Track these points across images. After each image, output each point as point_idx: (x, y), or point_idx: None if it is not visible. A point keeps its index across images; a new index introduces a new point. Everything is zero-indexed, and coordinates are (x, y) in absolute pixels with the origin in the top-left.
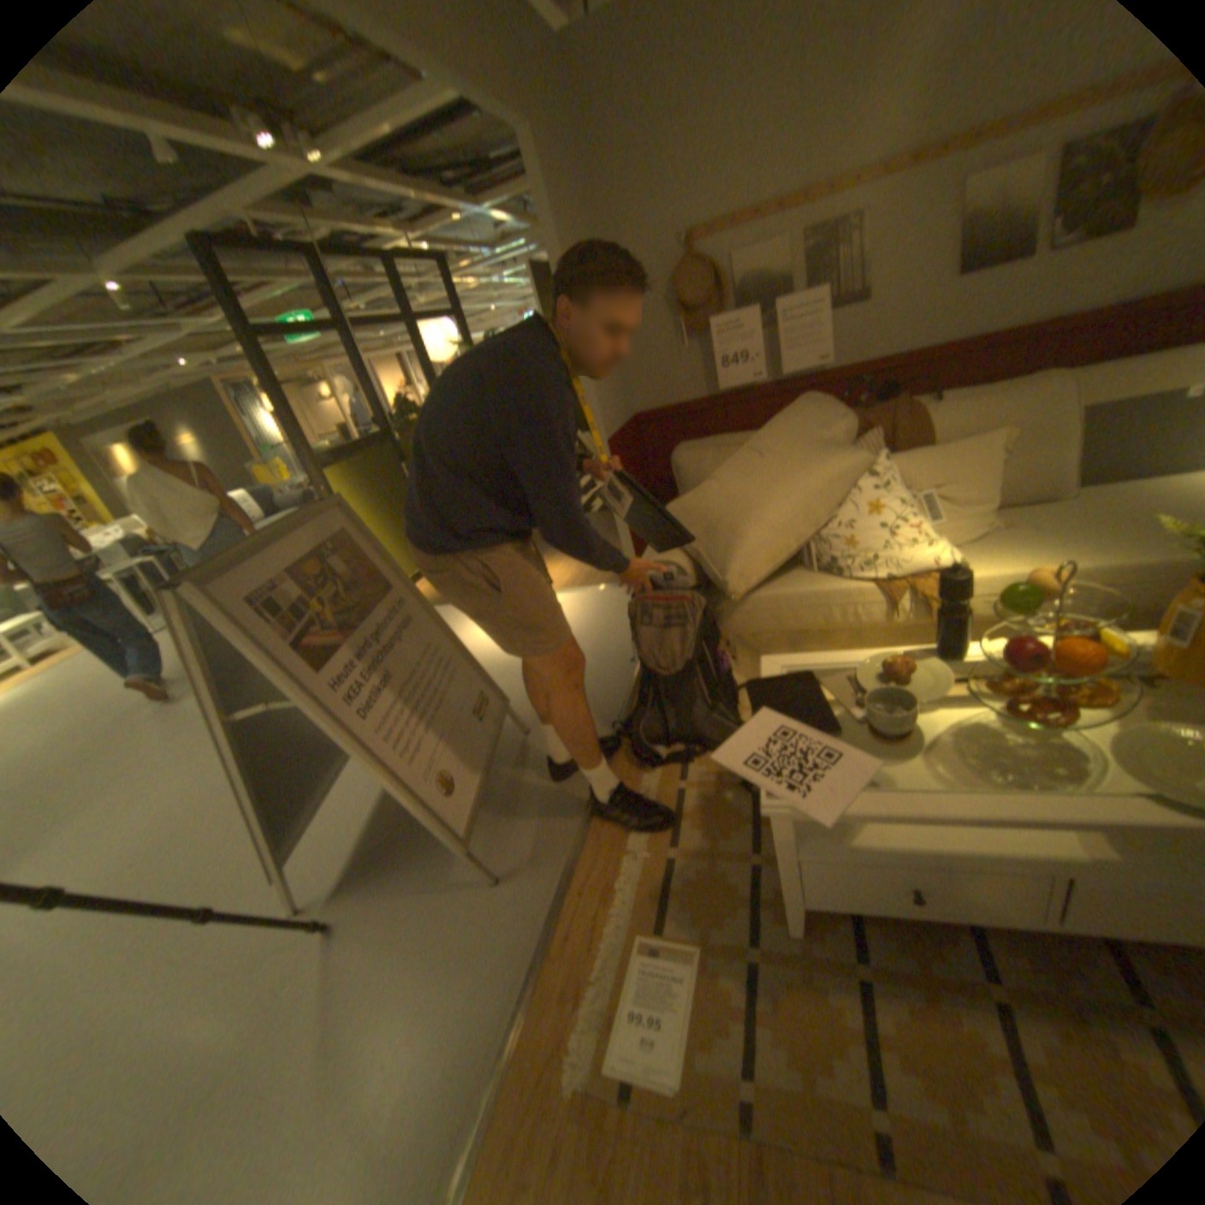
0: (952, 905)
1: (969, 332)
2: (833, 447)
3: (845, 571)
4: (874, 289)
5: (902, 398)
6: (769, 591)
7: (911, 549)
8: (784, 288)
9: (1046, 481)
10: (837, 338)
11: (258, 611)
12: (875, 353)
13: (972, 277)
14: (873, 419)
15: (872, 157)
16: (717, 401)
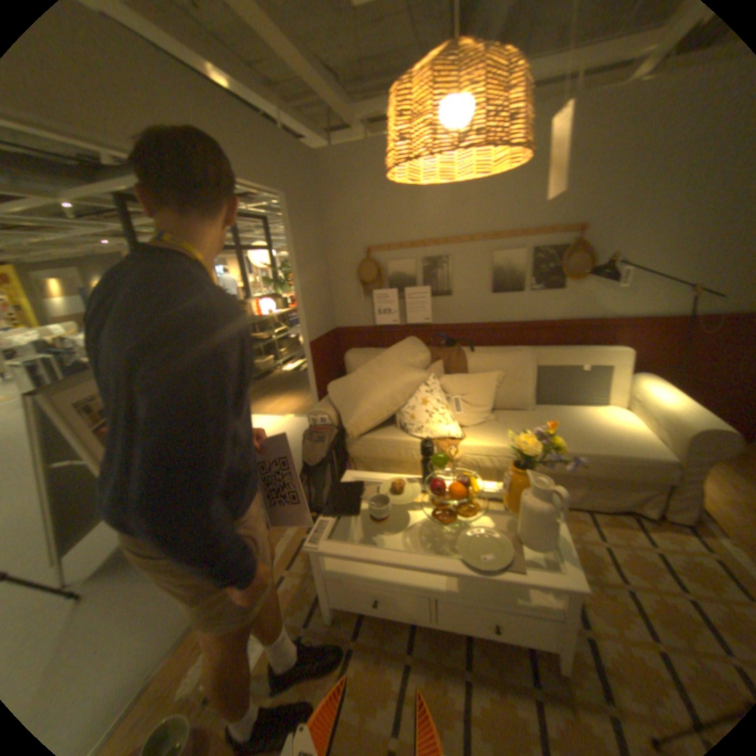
0: (391, 610)
1: (496, 319)
2: (420, 366)
3: (408, 432)
4: (453, 292)
5: (455, 348)
6: (372, 436)
7: (437, 426)
8: (411, 282)
9: (516, 400)
10: (436, 310)
11: (77, 413)
12: (454, 321)
13: (497, 295)
14: (440, 355)
15: (452, 234)
16: (376, 330)
